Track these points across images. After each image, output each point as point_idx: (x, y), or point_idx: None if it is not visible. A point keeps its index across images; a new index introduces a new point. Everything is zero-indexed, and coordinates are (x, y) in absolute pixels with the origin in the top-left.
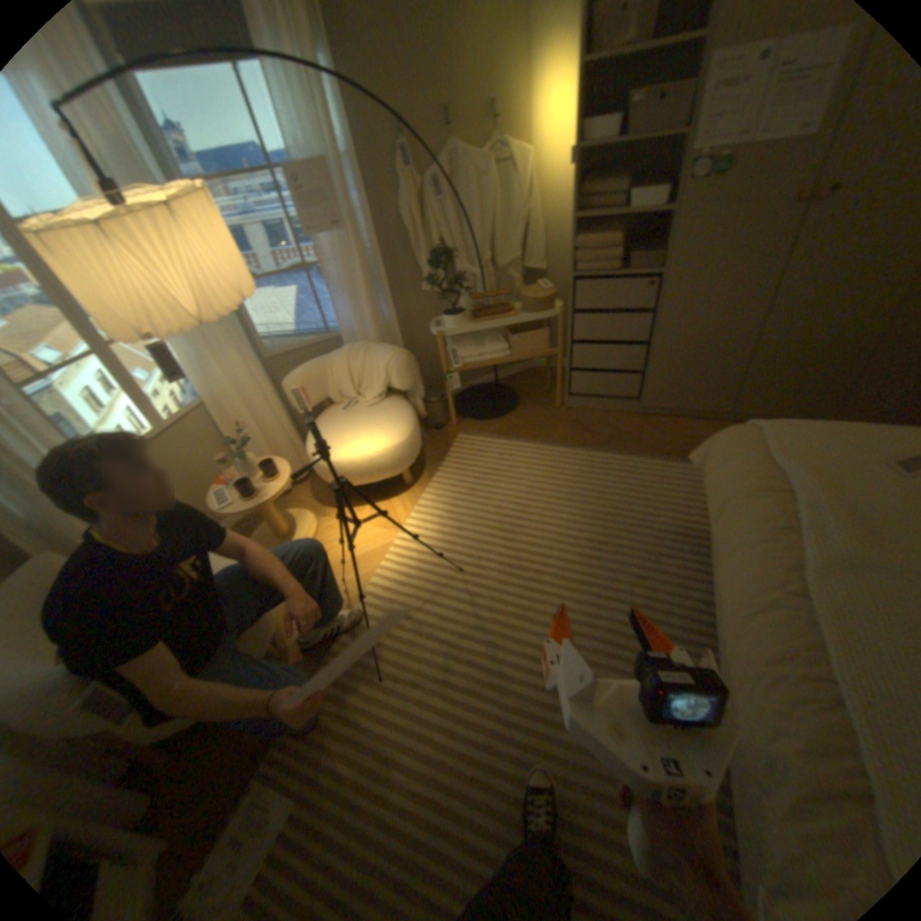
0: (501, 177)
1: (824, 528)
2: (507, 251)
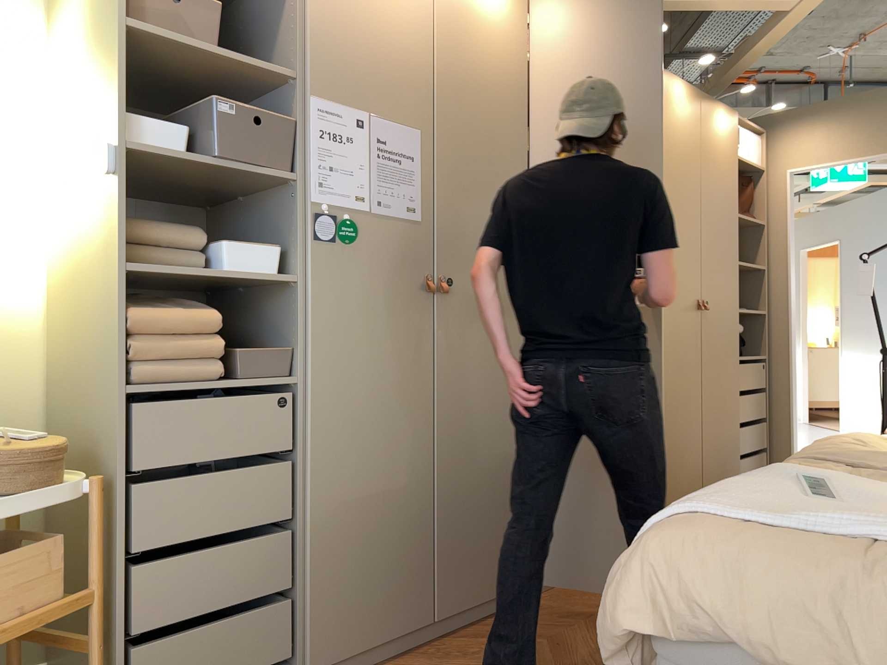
0: None
1: None
2: None
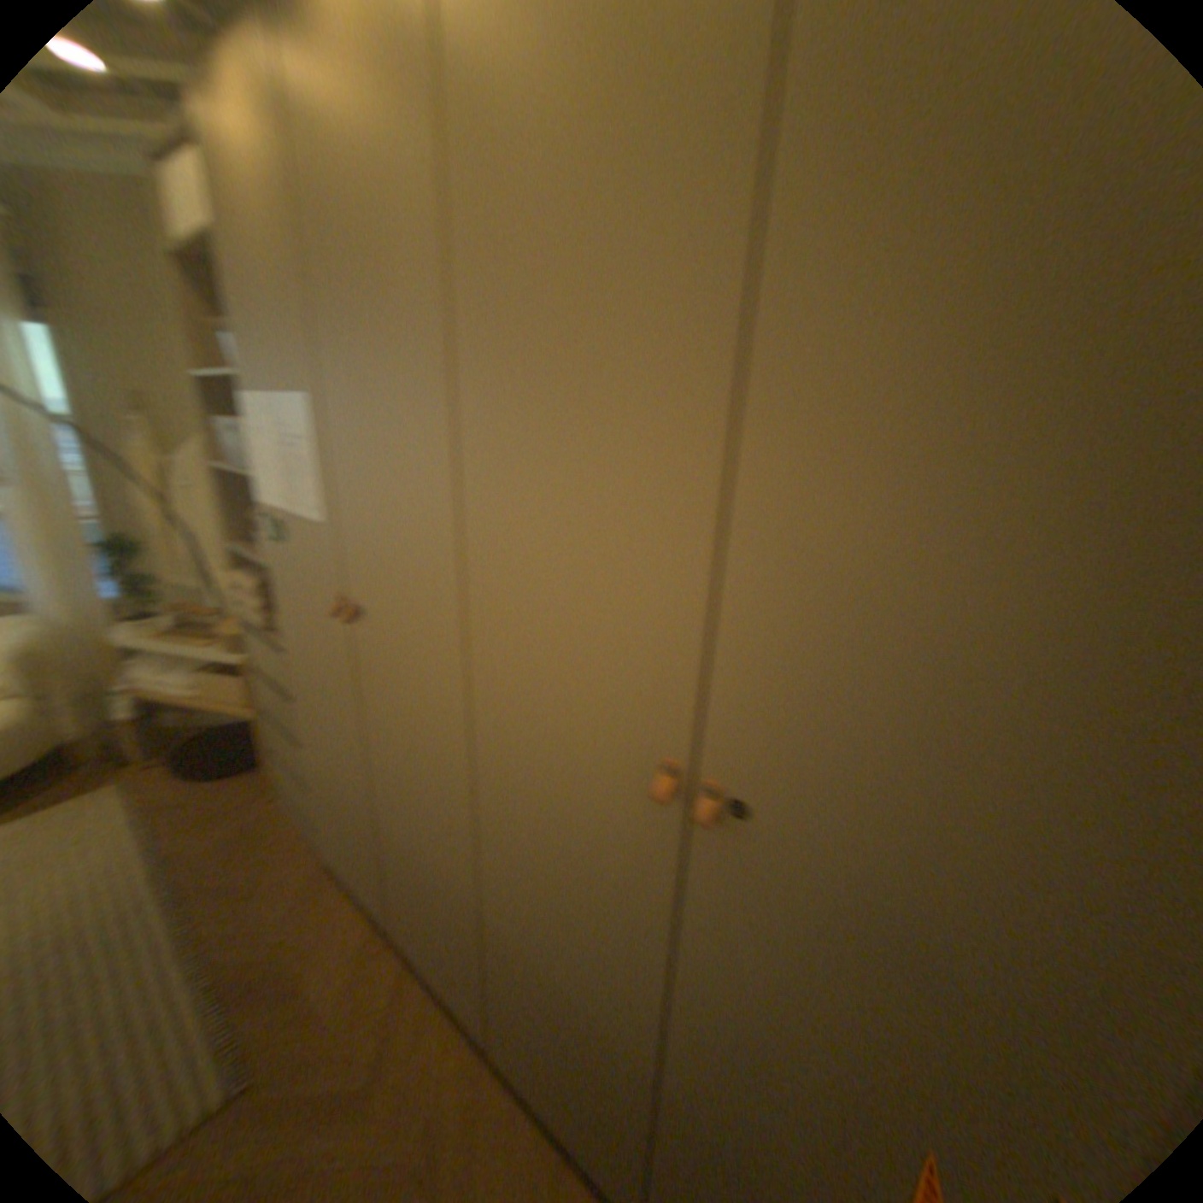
0: None
1: None
2: None
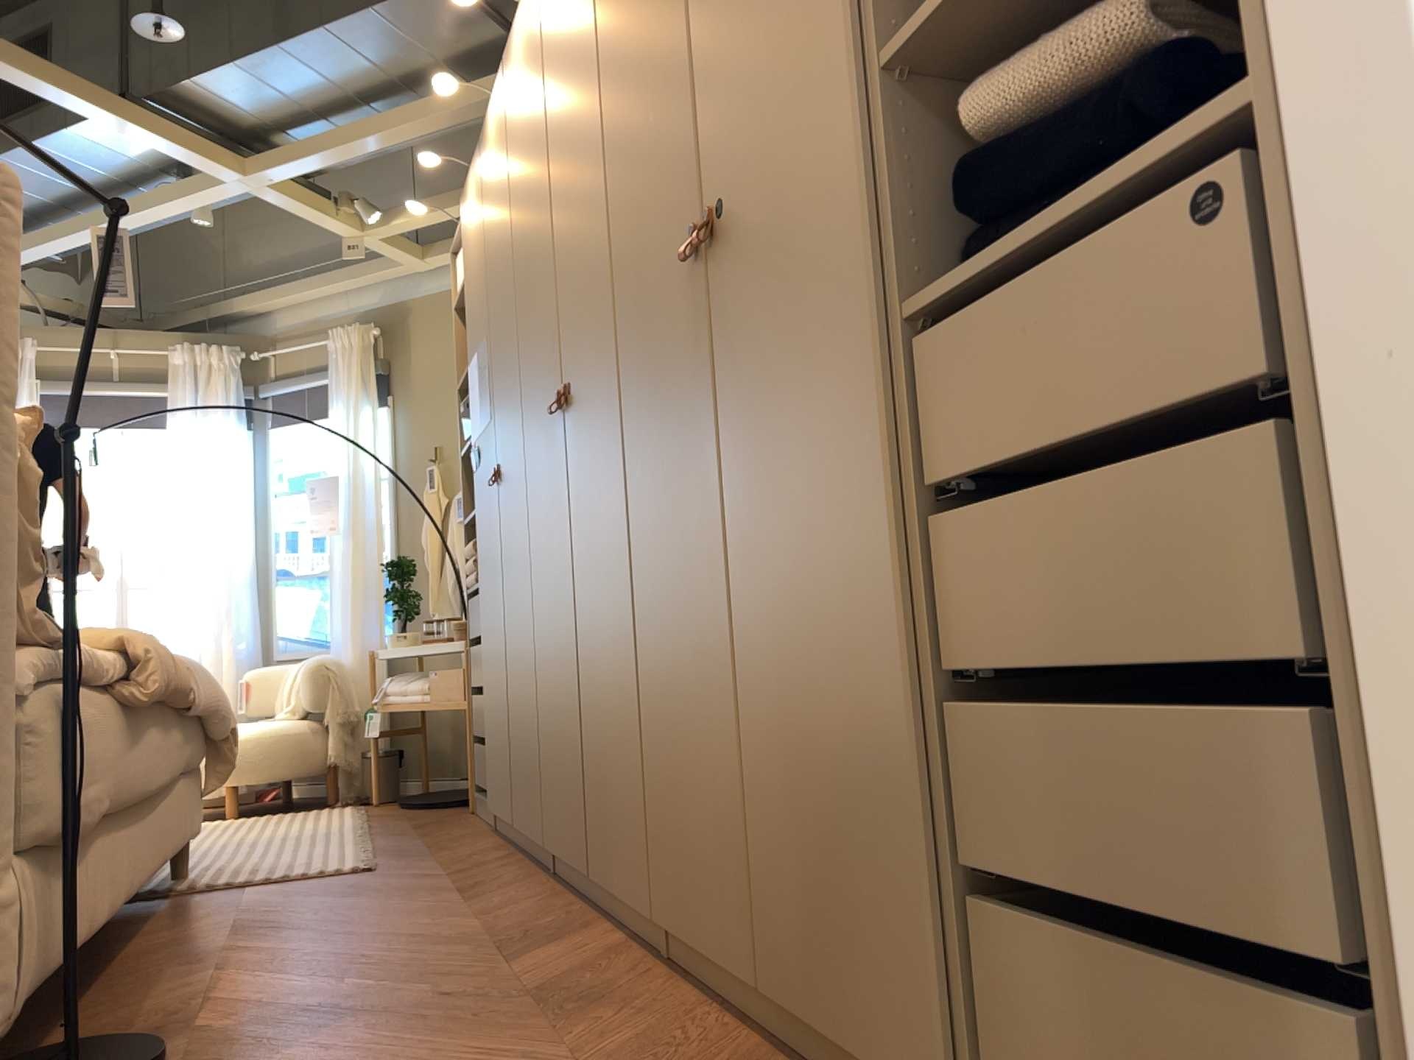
0: None
1: None
2: None
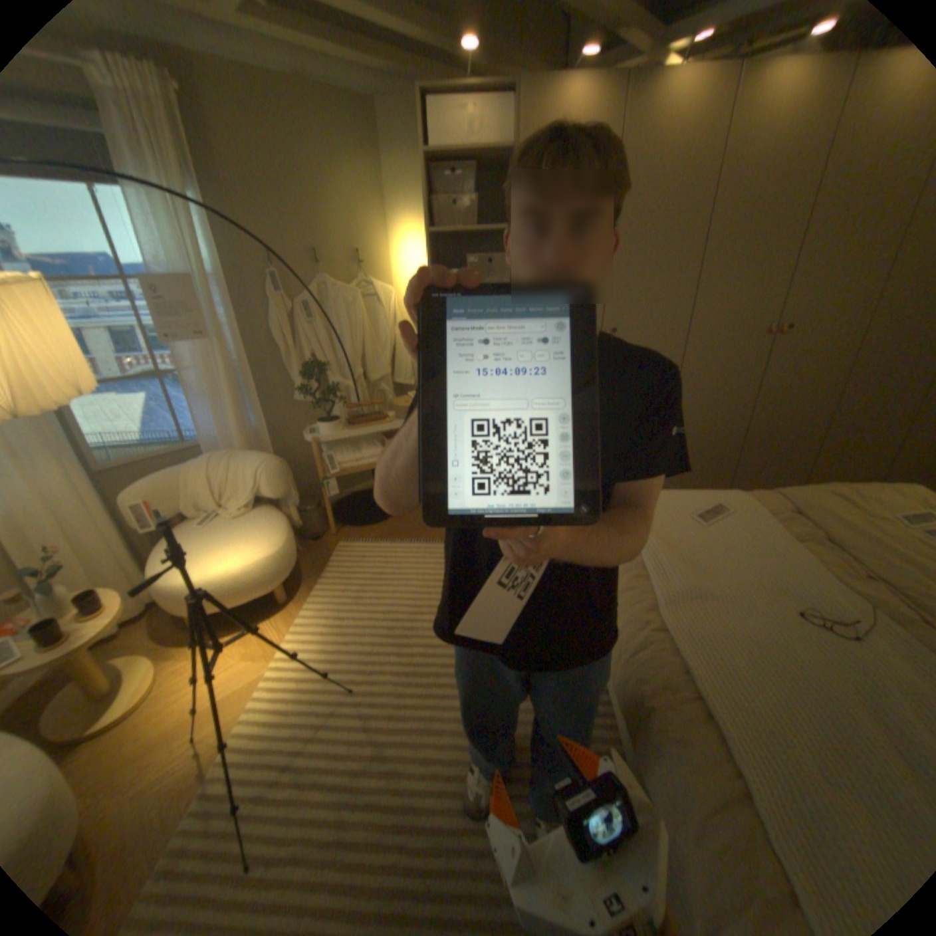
0: (366, 308)
1: (662, 572)
2: (376, 368)
